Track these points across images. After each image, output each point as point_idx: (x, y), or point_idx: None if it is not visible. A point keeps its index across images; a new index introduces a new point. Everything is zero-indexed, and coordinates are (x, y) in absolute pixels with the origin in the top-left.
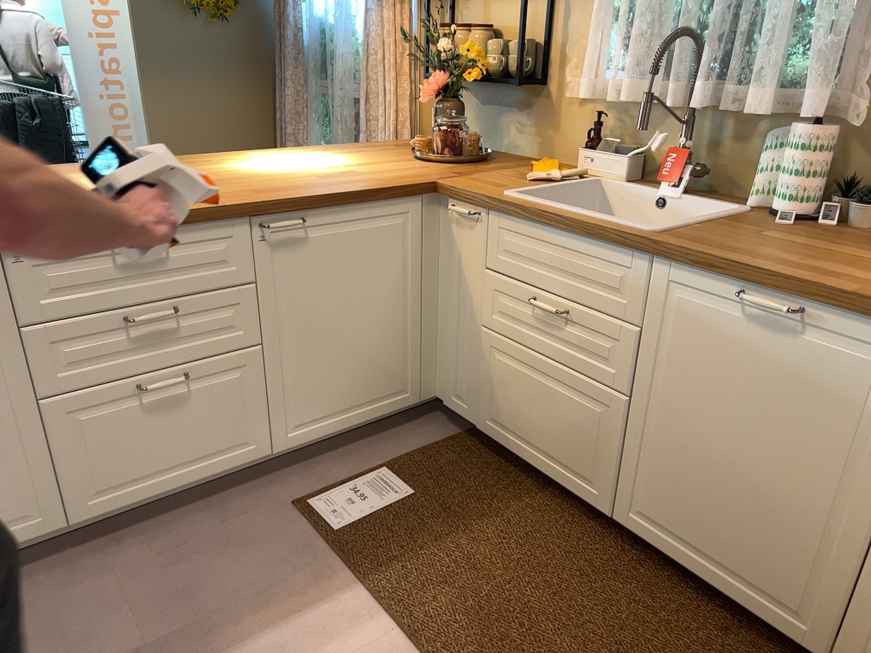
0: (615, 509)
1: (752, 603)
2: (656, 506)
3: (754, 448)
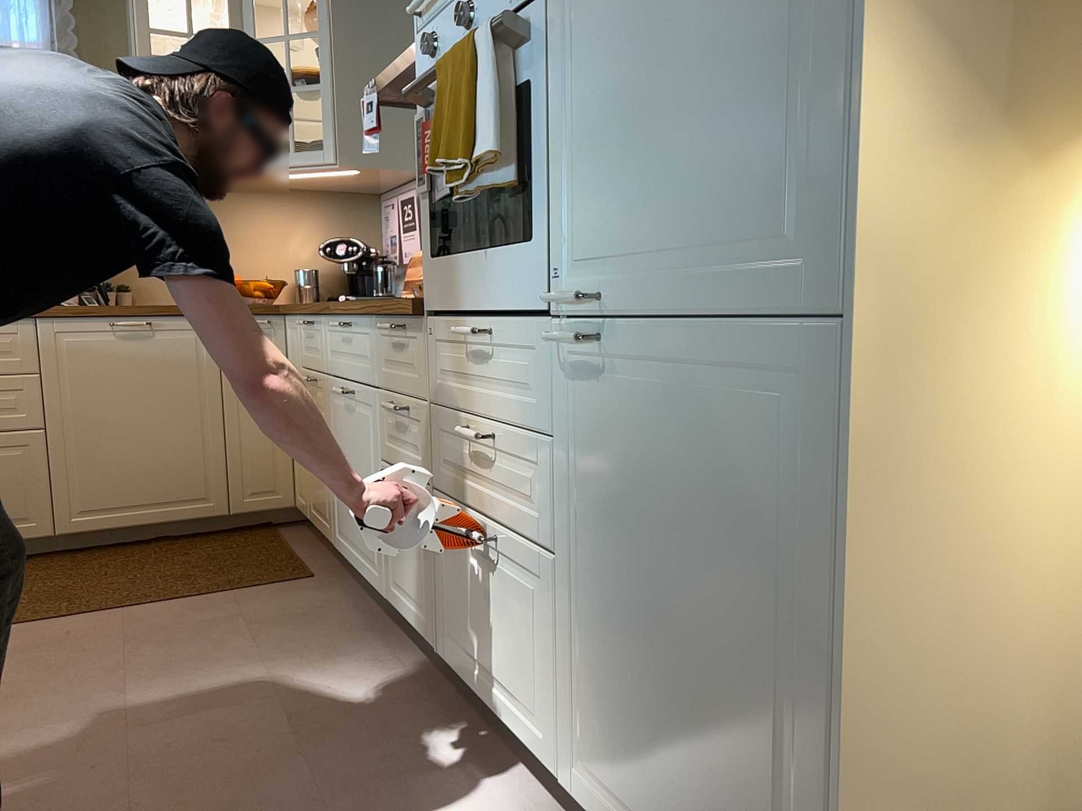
0: (55, 528)
1: (179, 513)
2: (92, 498)
3: (148, 414)
